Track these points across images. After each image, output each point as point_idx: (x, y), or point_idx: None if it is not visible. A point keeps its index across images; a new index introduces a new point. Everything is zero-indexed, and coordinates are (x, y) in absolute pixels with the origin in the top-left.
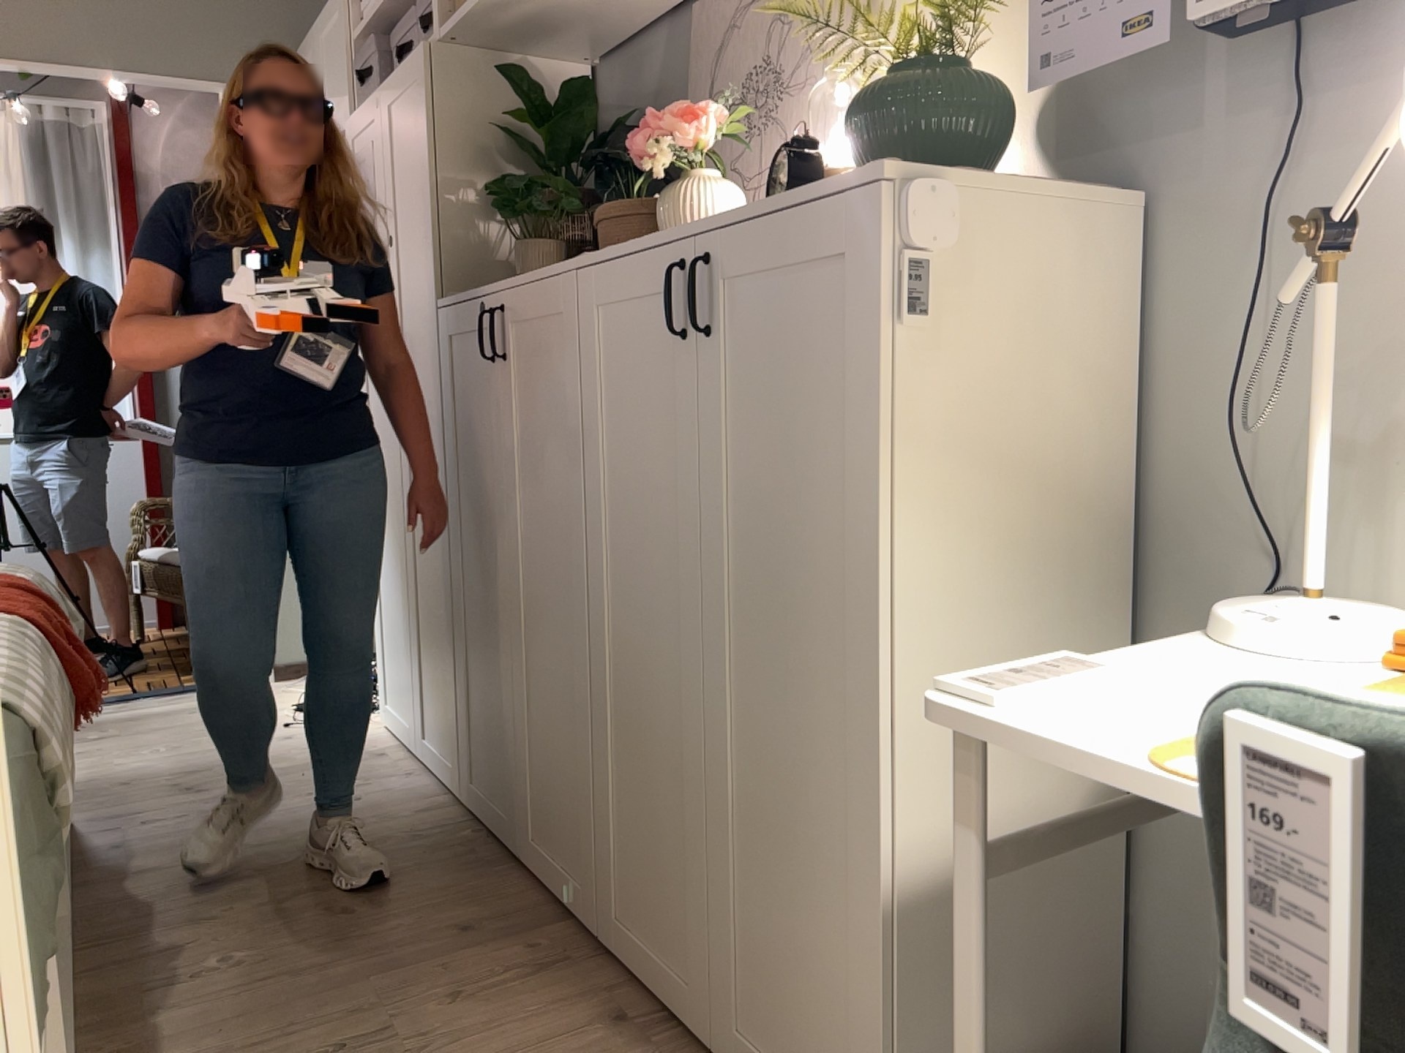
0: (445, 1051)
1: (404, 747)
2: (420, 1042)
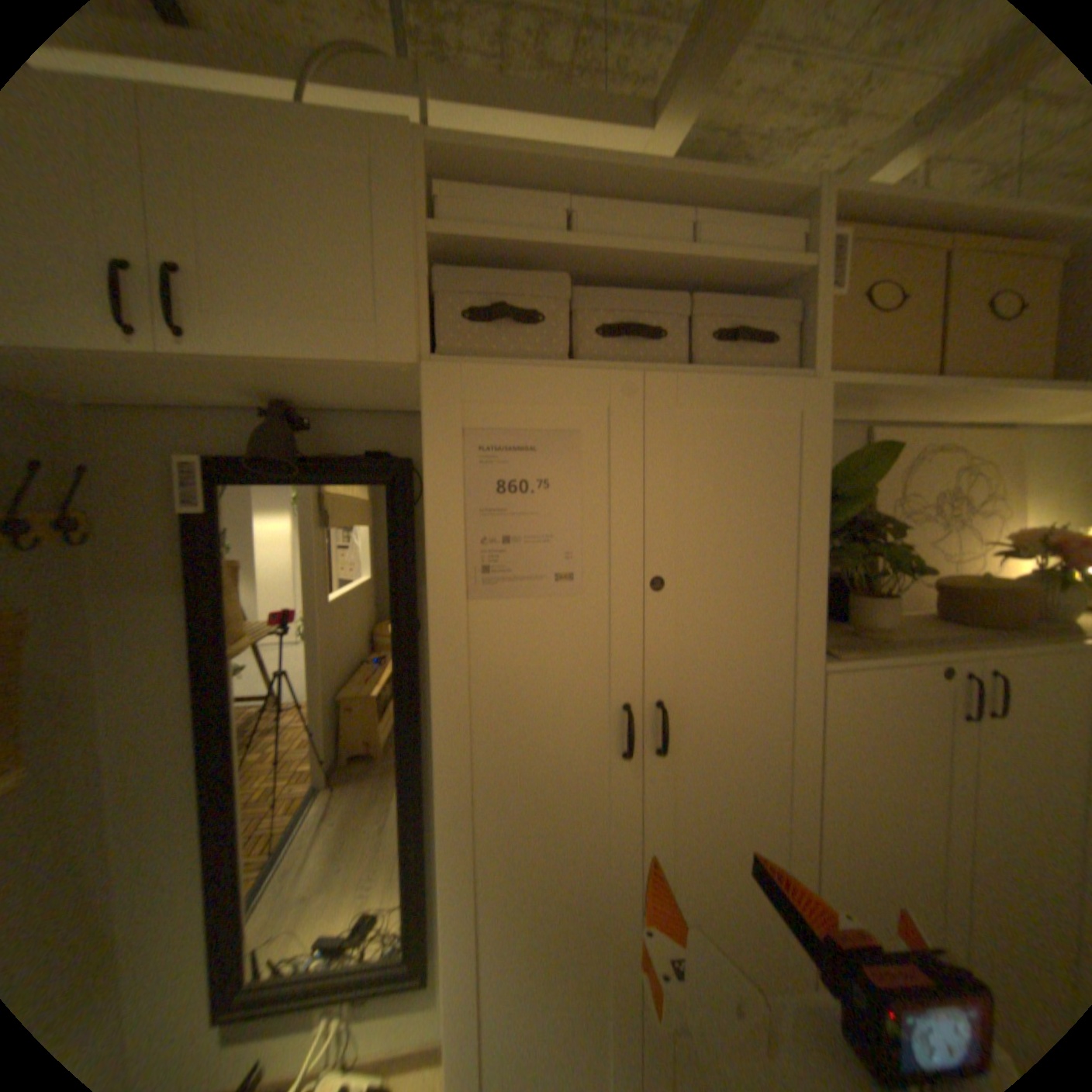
0: None
1: None
2: None
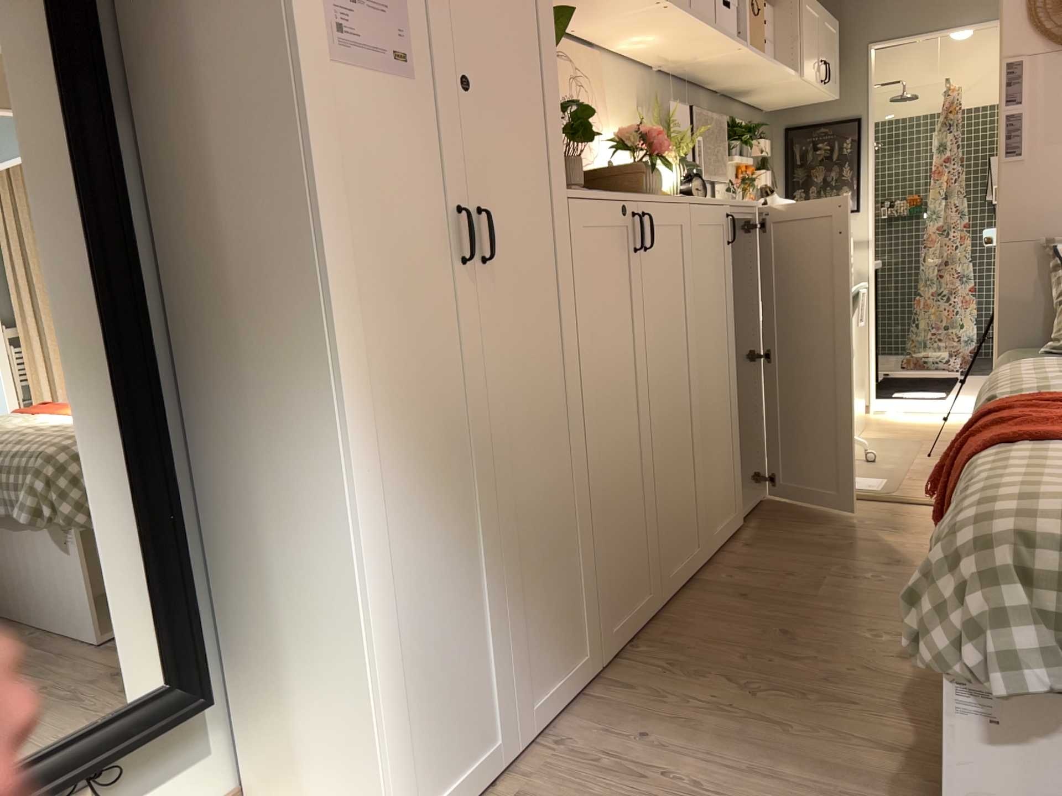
0: (814, 565)
1: None
2: (820, 570)
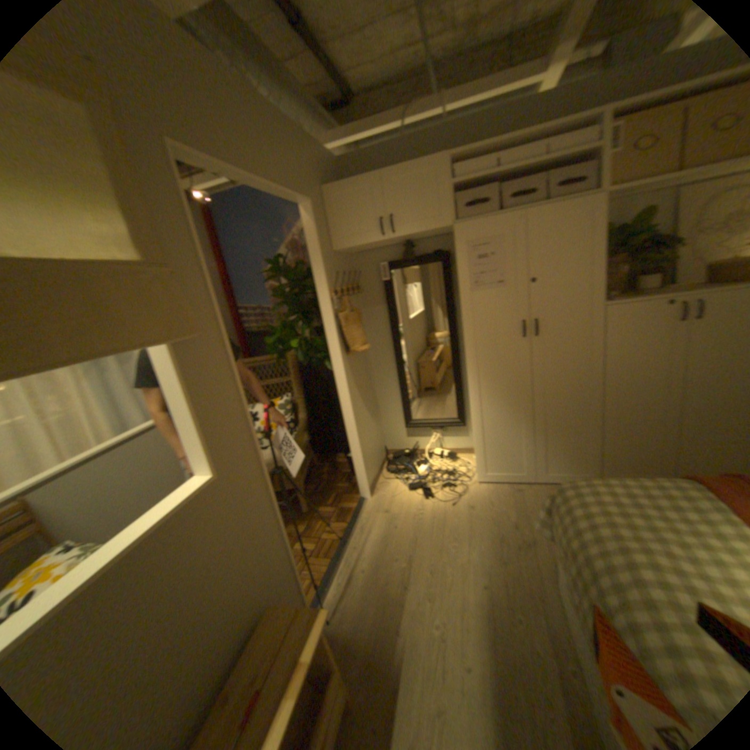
0: None
1: (513, 485)
2: None
